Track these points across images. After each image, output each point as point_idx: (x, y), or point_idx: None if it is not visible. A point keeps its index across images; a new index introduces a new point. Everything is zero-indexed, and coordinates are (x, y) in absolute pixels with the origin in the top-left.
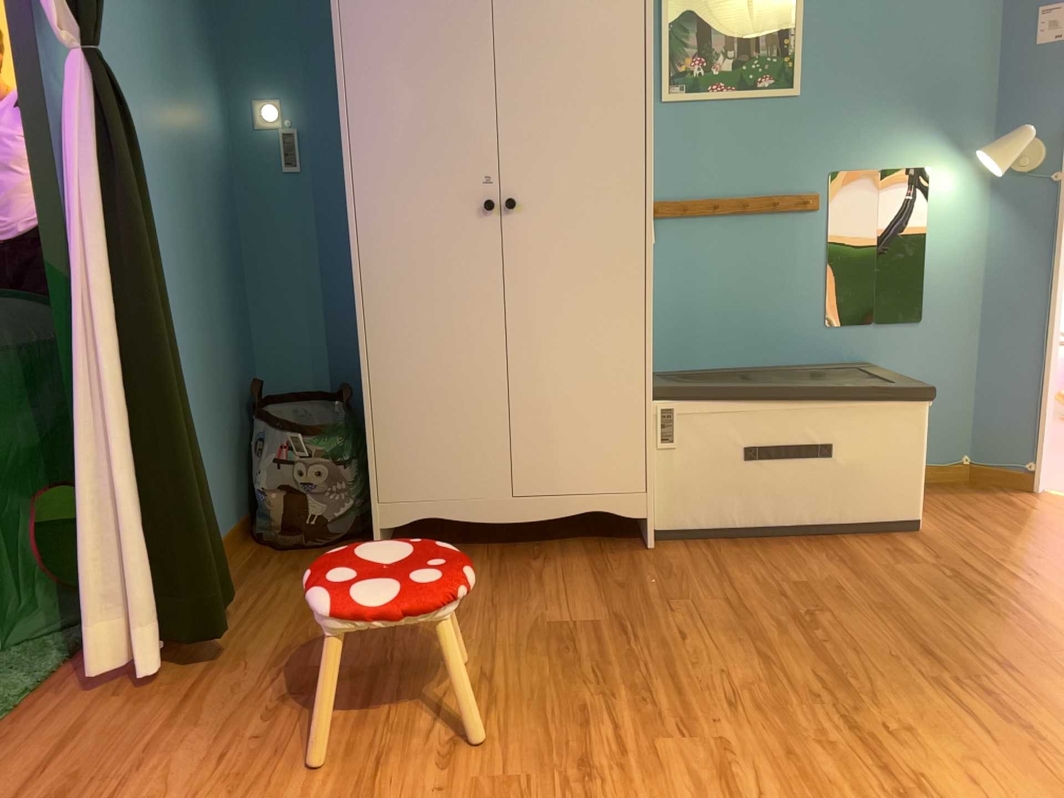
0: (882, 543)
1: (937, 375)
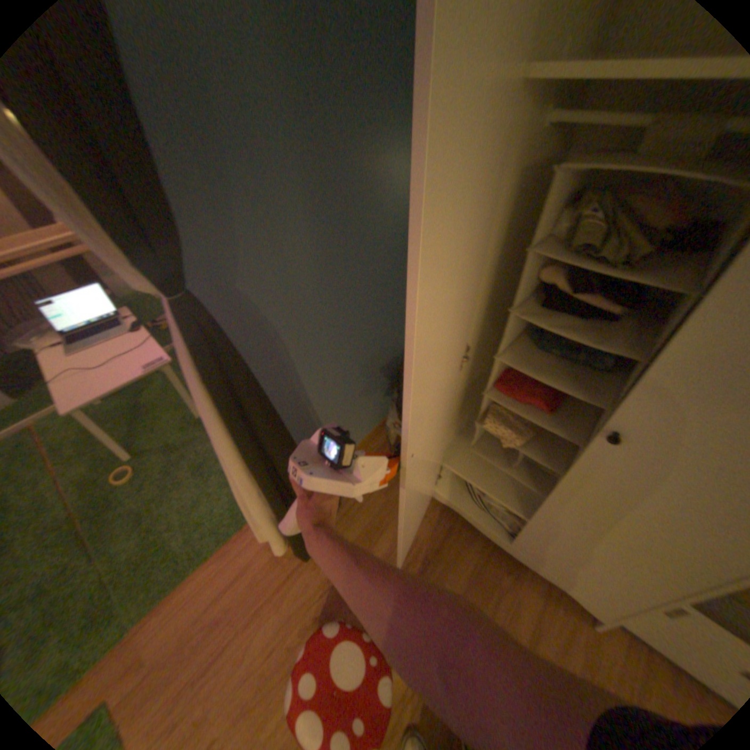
0: None
1: None
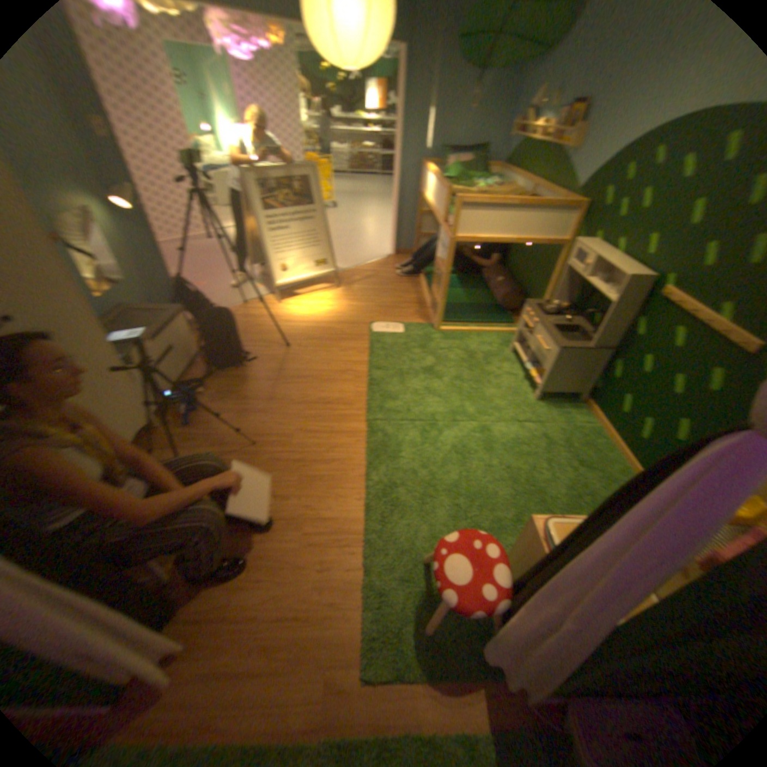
0: (201, 364)
1: (140, 297)
